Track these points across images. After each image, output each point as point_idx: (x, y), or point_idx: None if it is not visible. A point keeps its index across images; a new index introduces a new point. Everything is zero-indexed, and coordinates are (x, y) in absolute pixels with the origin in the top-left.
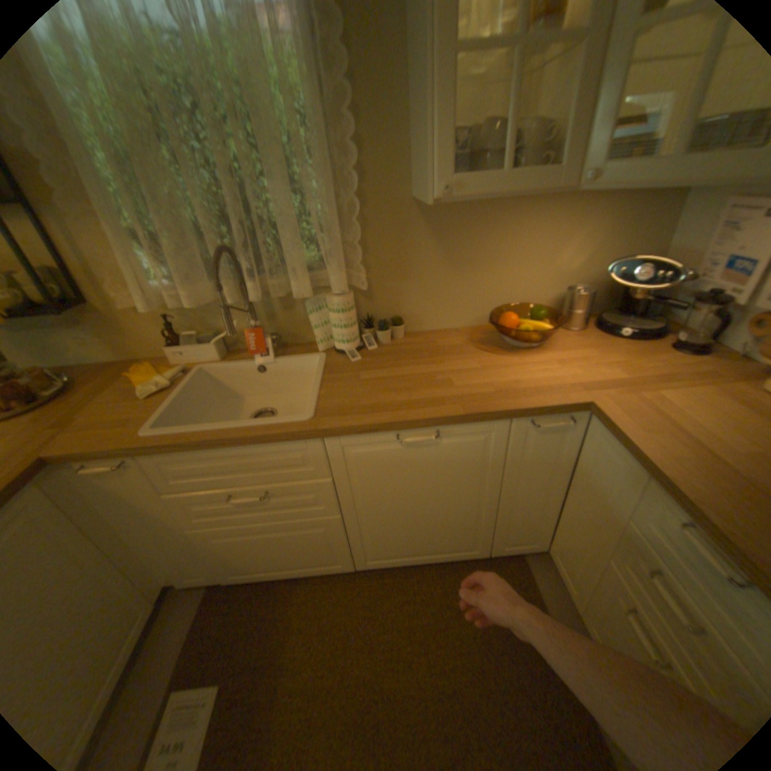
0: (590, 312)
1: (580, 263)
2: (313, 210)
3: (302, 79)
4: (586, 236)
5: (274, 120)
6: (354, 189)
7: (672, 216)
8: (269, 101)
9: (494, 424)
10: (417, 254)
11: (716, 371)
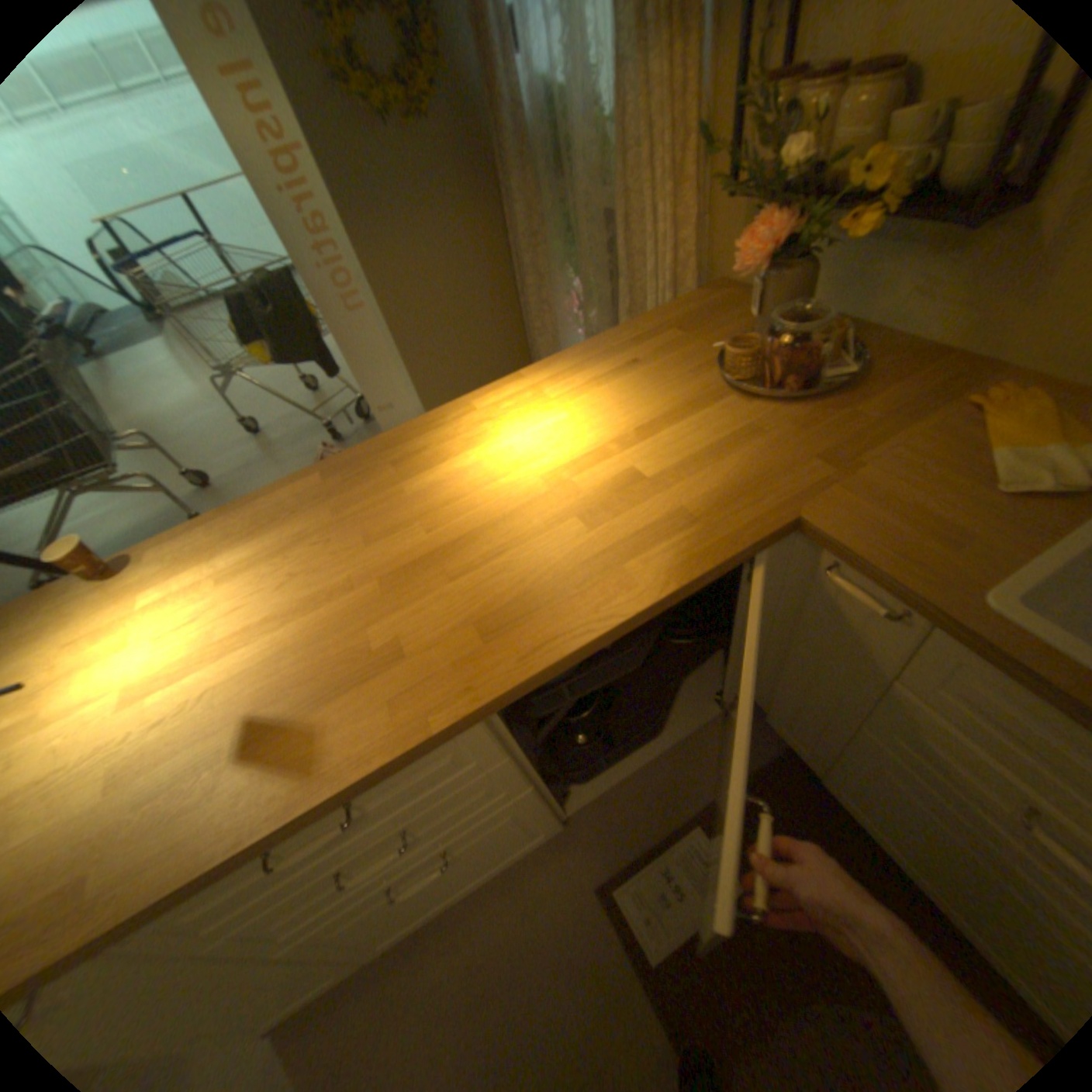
0: None
1: None
2: None
3: None
4: None
5: None
6: None
7: None
8: None
9: None
10: None
11: None
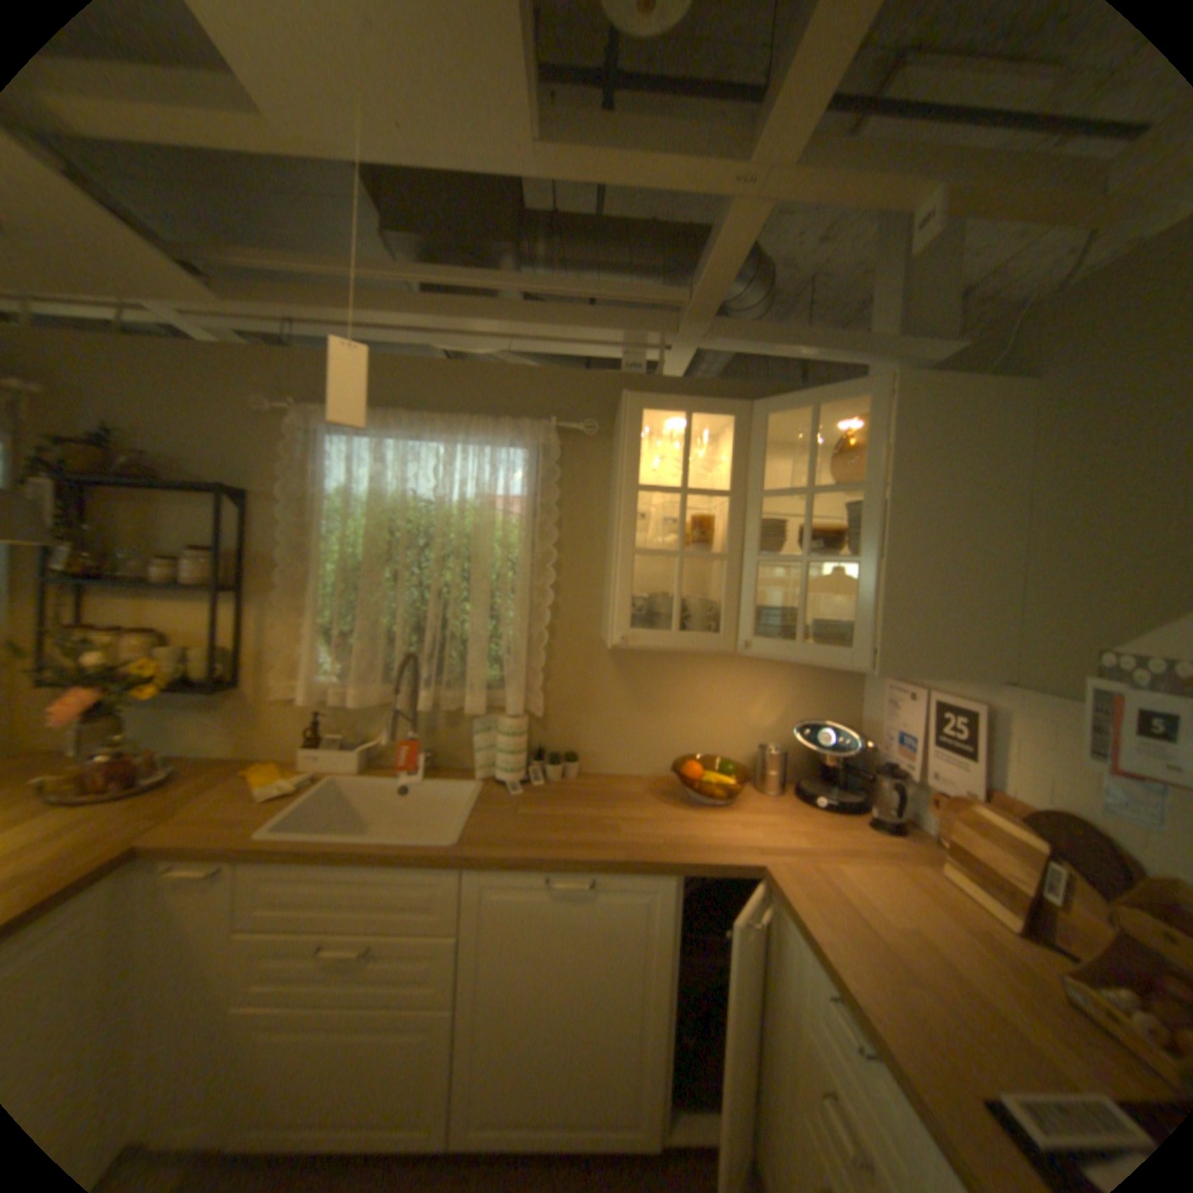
0: (783, 776)
1: (772, 722)
2: (505, 635)
3: (519, 542)
4: (774, 696)
5: (489, 566)
6: (546, 623)
7: (856, 689)
8: (489, 553)
9: (658, 883)
10: (600, 688)
11: (905, 855)
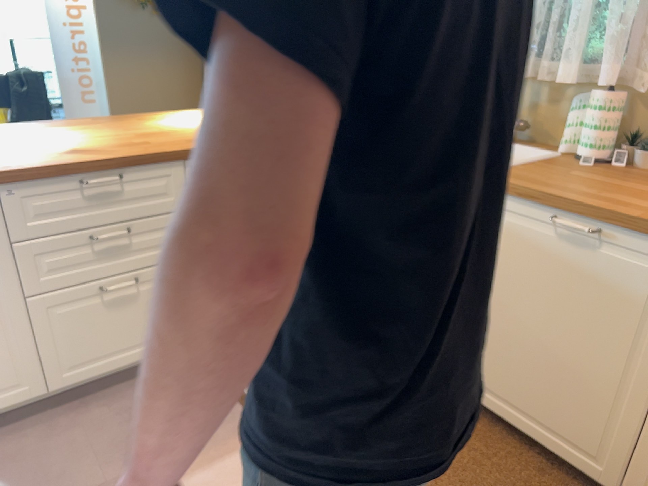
0: None
1: None
2: None
3: None
4: None
5: None
6: None
7: None
8: None
9: None
10: None
11: None
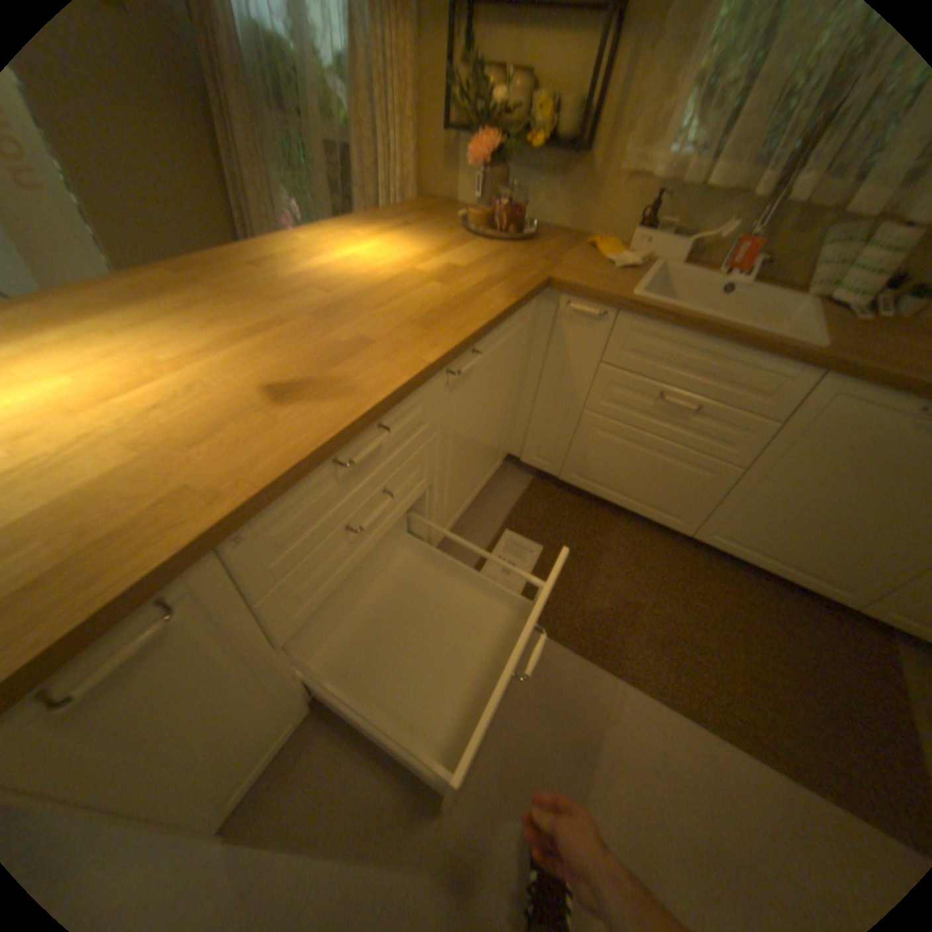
0: None
1: None
2: None
3: None
4: None
5: None
6: None
7: None
8: None
9: None
10: None
11: None
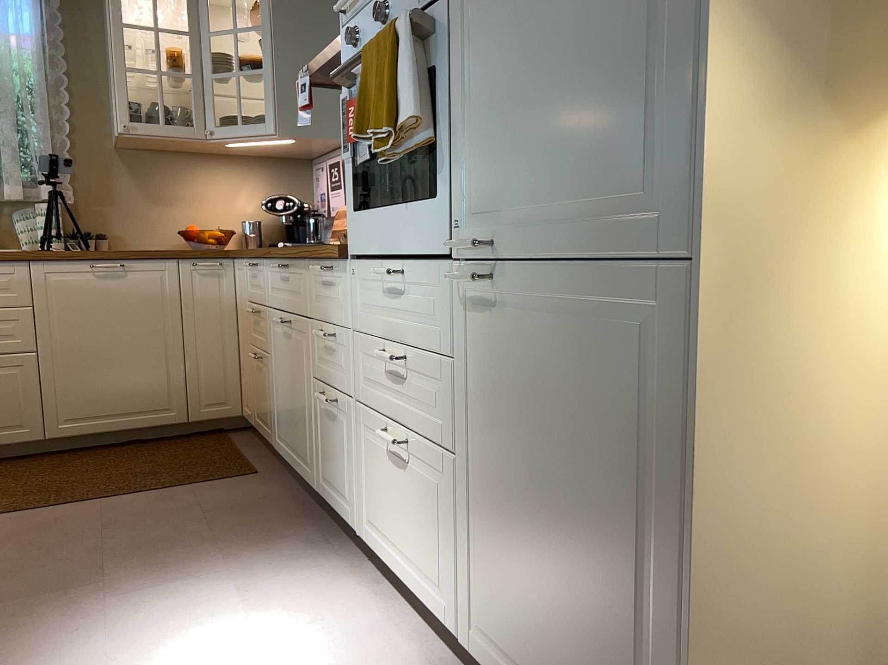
0: (257, 234)
1: (251, 208)
2: (33, 140)
3: (34, 70)
4: (251, 189)
5: (11, 86)
6: (66, 133)
7: (307, 183)
8: (10, 76)
9: (165, 263)
10: (118, 187)
11: None
